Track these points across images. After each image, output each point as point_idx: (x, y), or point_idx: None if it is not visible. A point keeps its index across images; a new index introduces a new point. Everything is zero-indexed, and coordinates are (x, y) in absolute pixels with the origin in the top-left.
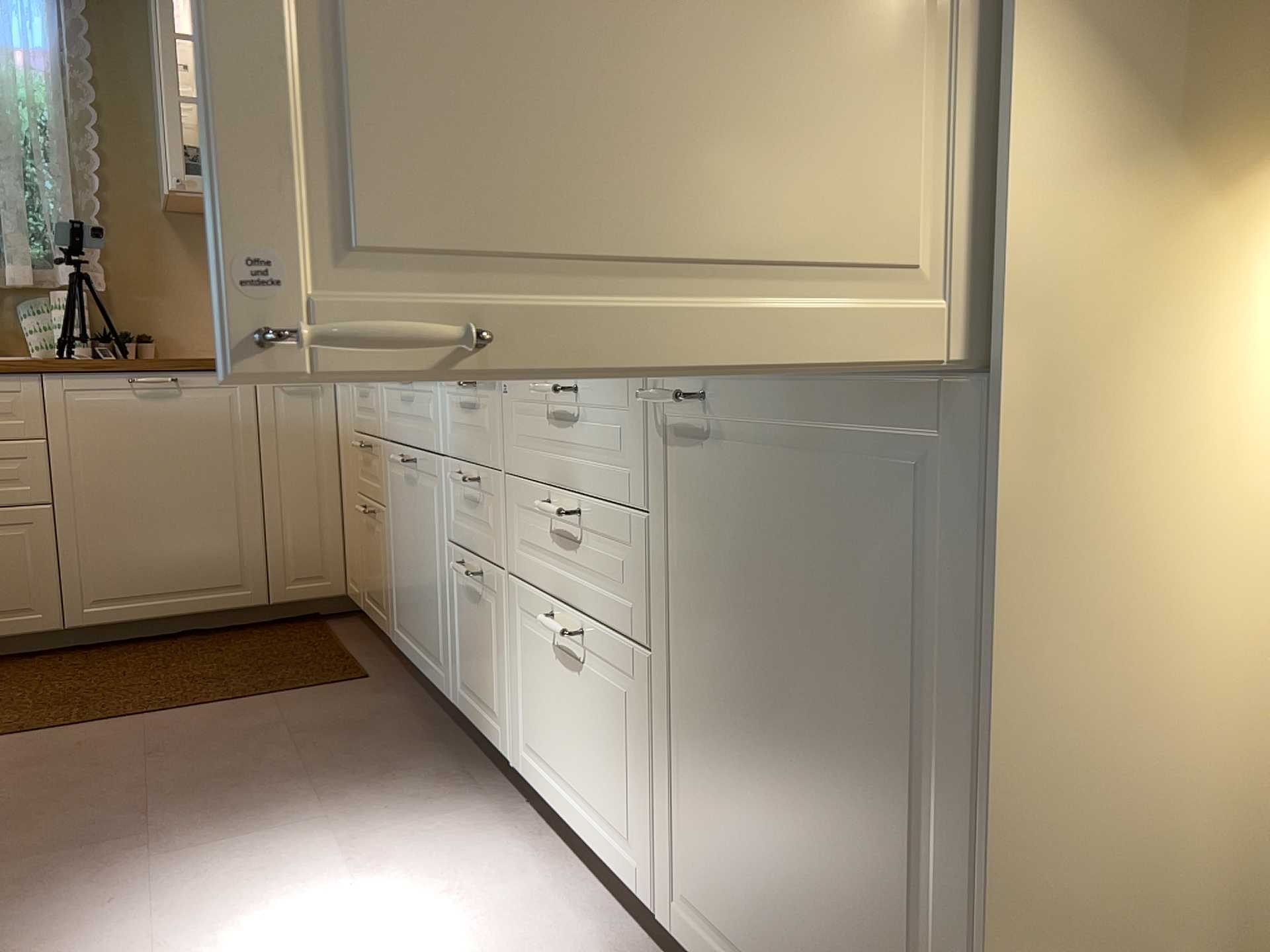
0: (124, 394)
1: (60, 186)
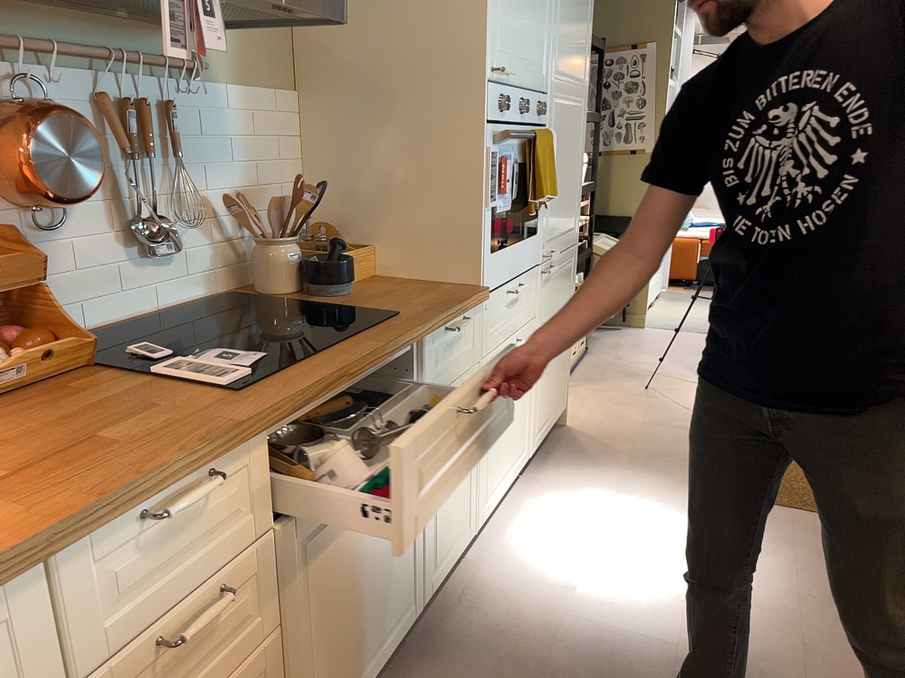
0: None
1: None
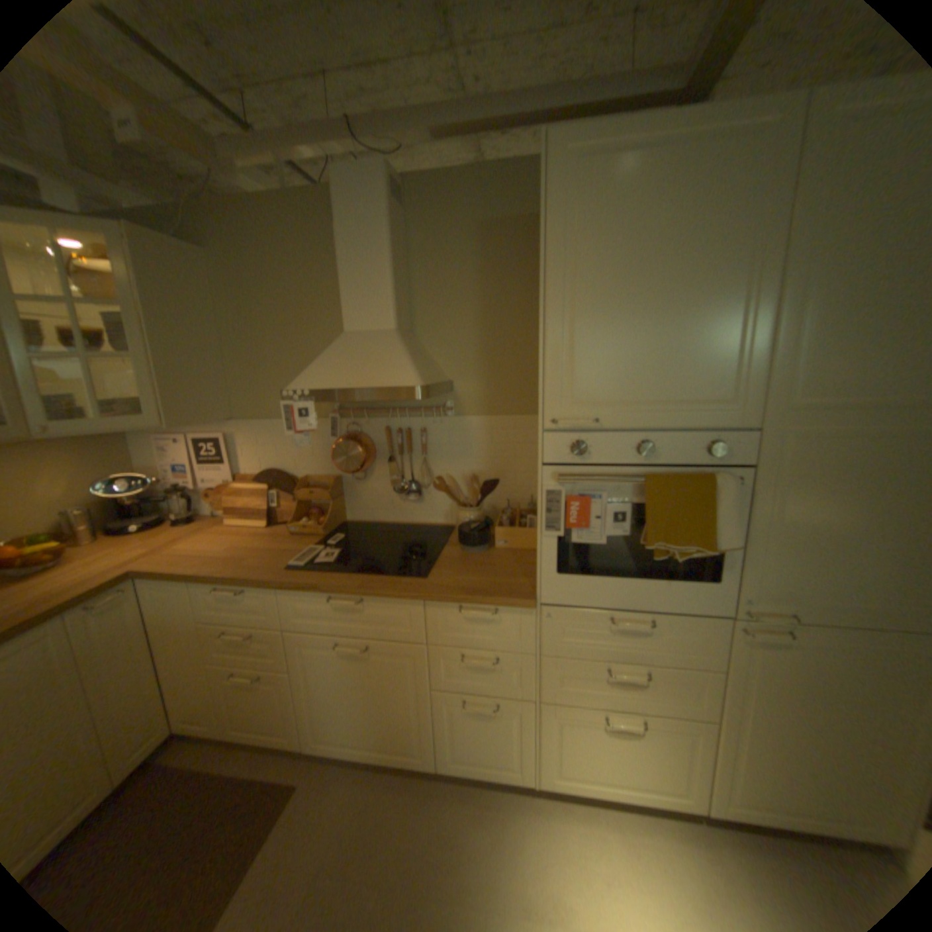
0: None
1: None
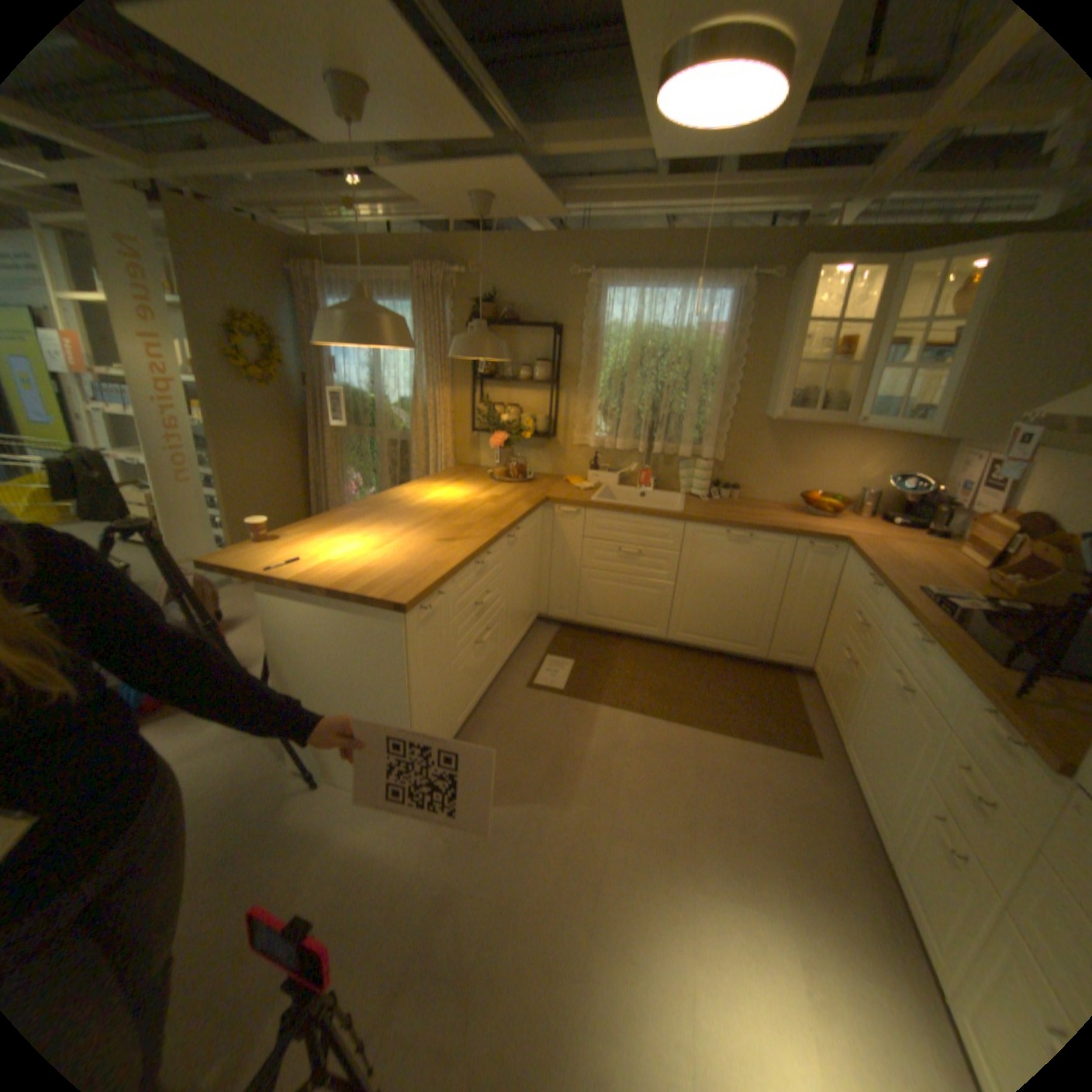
0: (722, 538)
1: (715, 405)
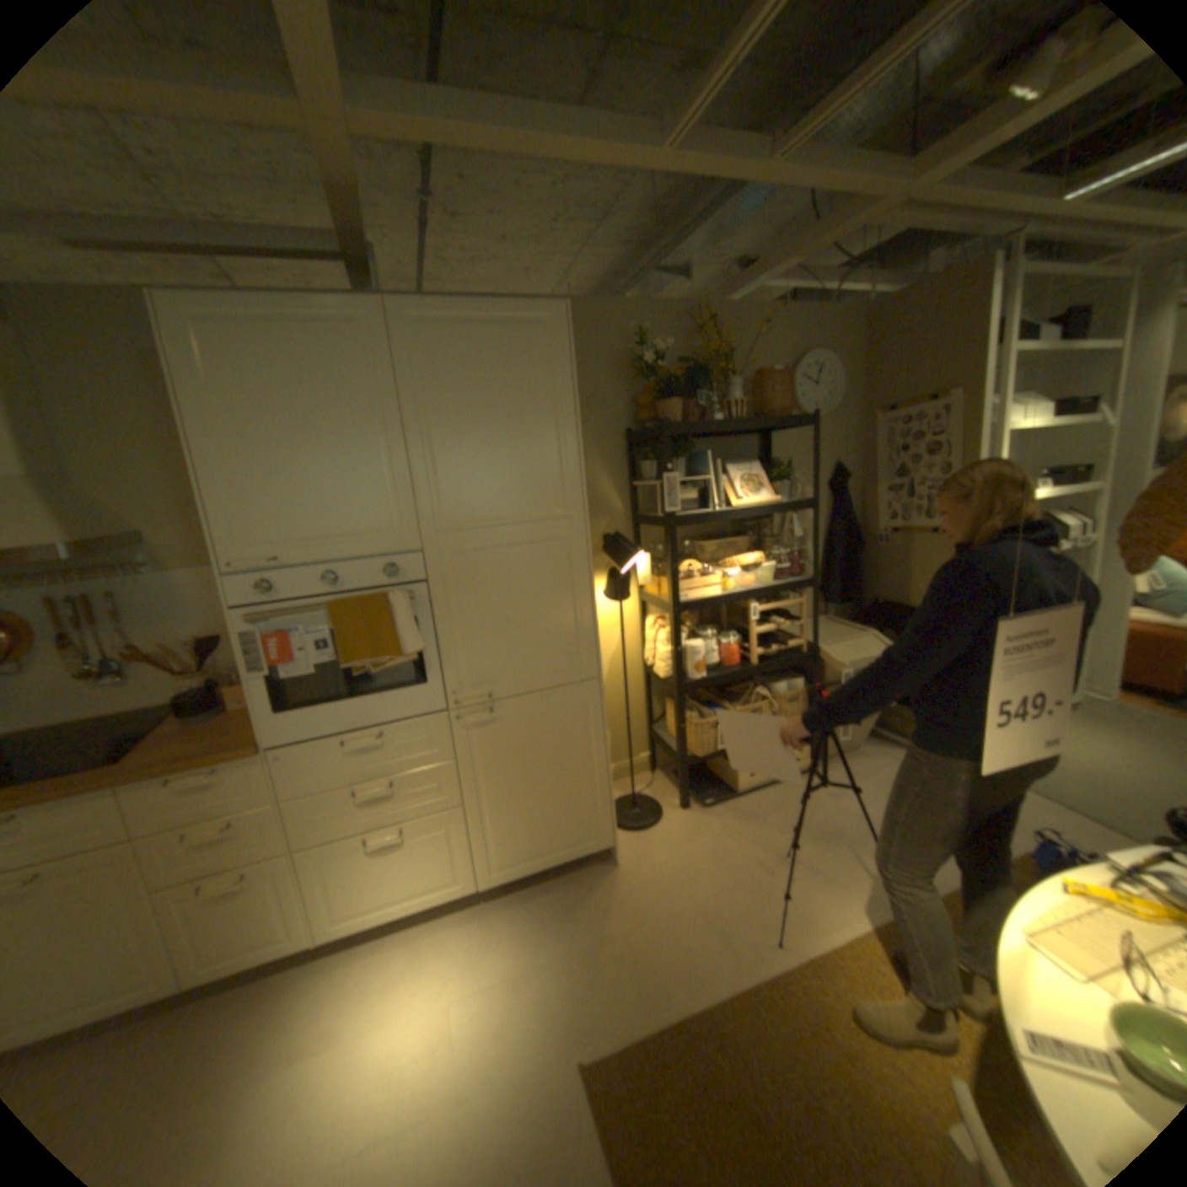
0: None
1: None
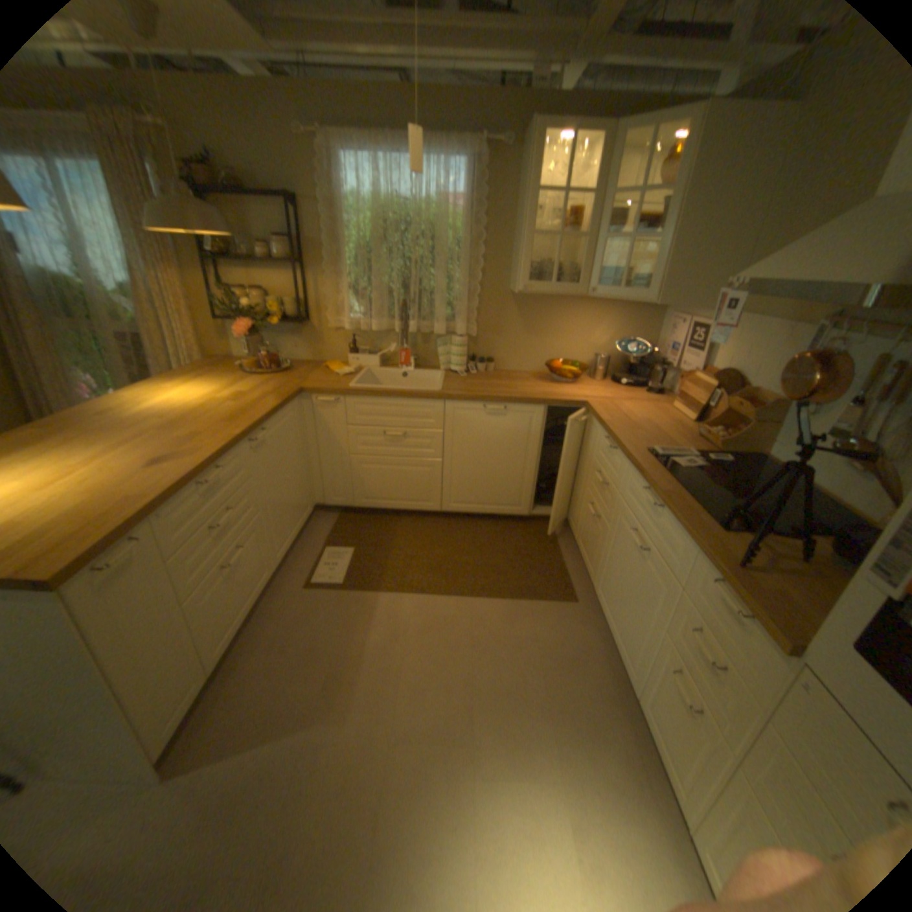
0: (480, 412)
1: (462, 280)
